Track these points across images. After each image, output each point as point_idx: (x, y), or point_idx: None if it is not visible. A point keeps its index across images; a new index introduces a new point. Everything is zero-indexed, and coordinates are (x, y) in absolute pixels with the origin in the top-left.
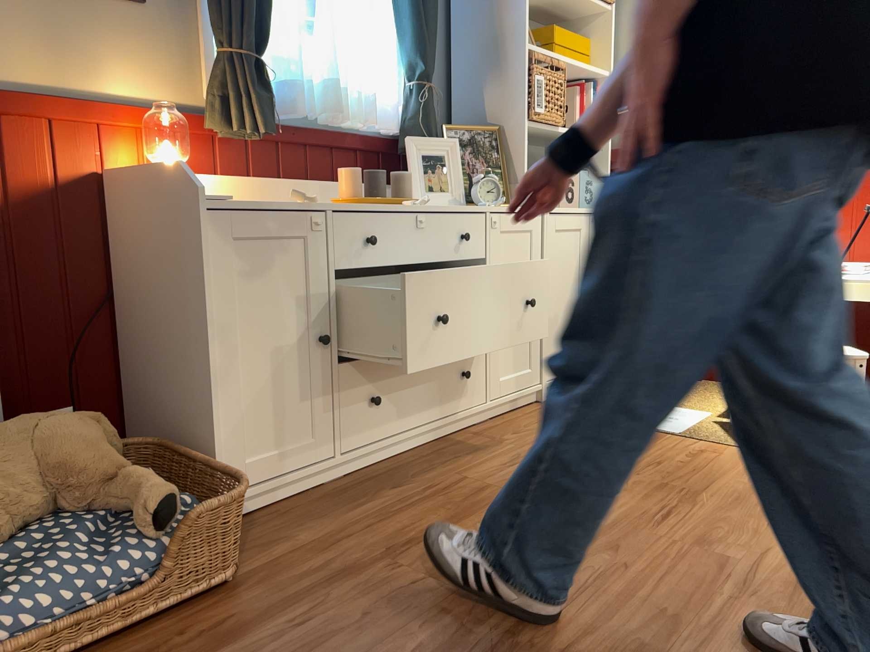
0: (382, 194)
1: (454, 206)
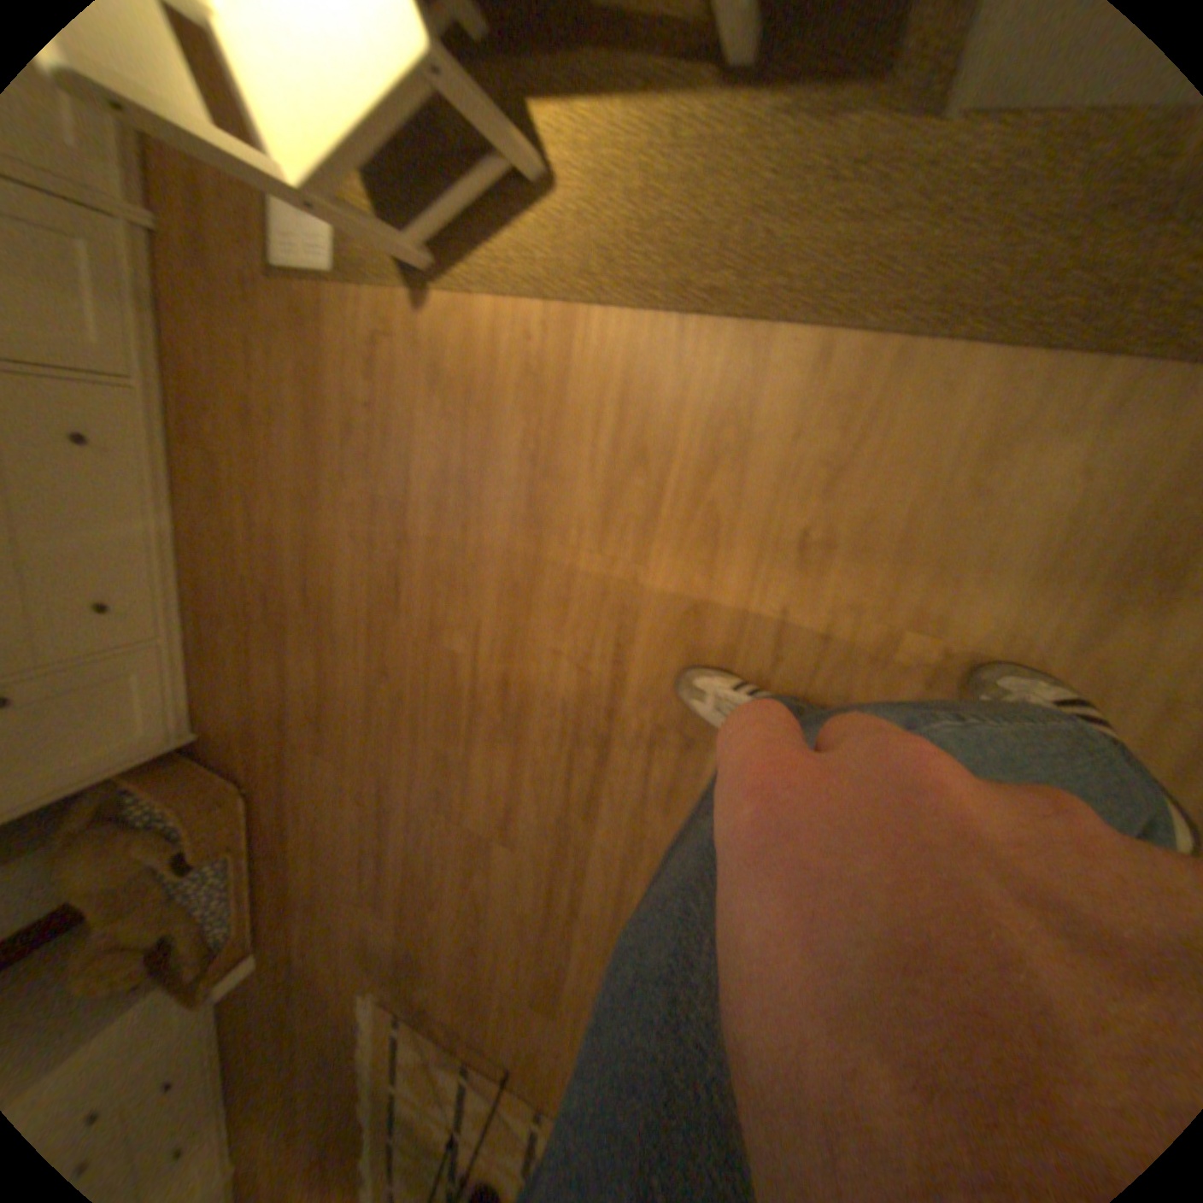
0: None
1: None
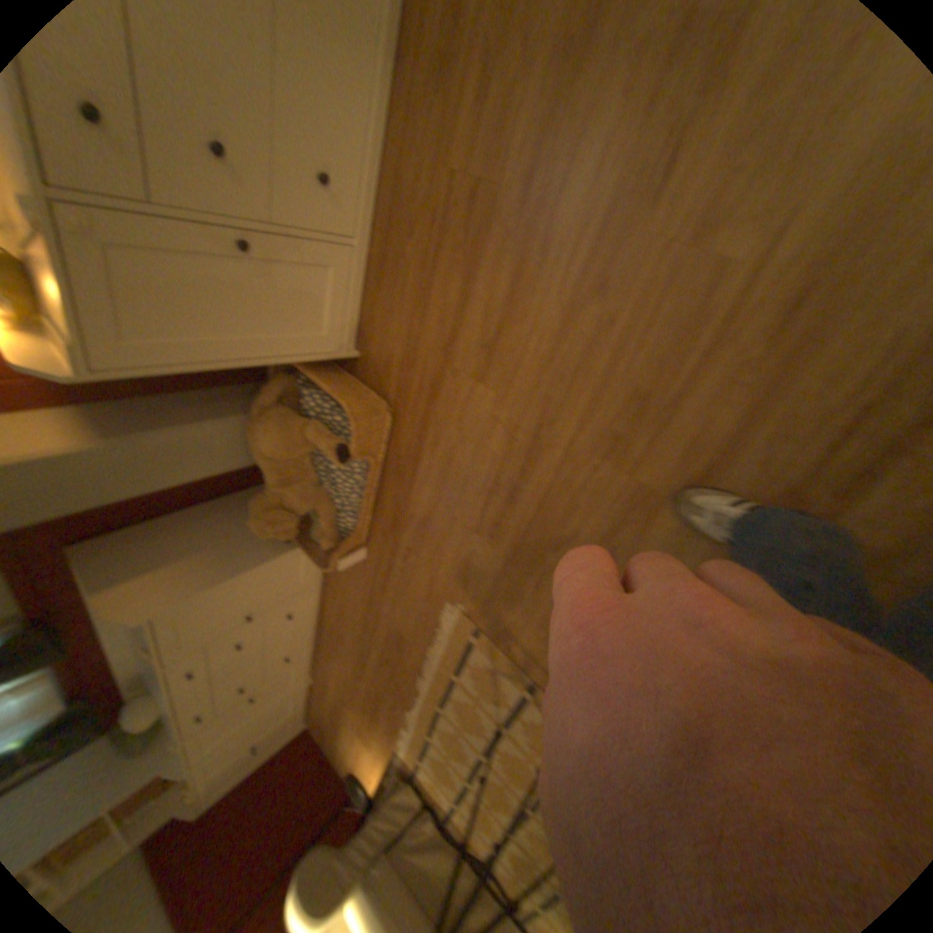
0: None
1: None
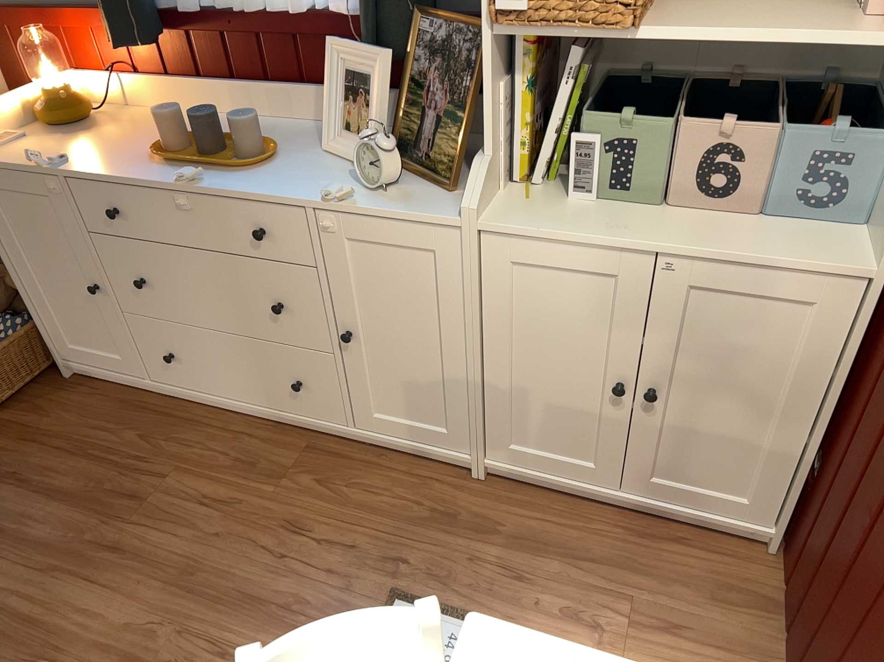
0: (211, 148)
1: (266, 189)
